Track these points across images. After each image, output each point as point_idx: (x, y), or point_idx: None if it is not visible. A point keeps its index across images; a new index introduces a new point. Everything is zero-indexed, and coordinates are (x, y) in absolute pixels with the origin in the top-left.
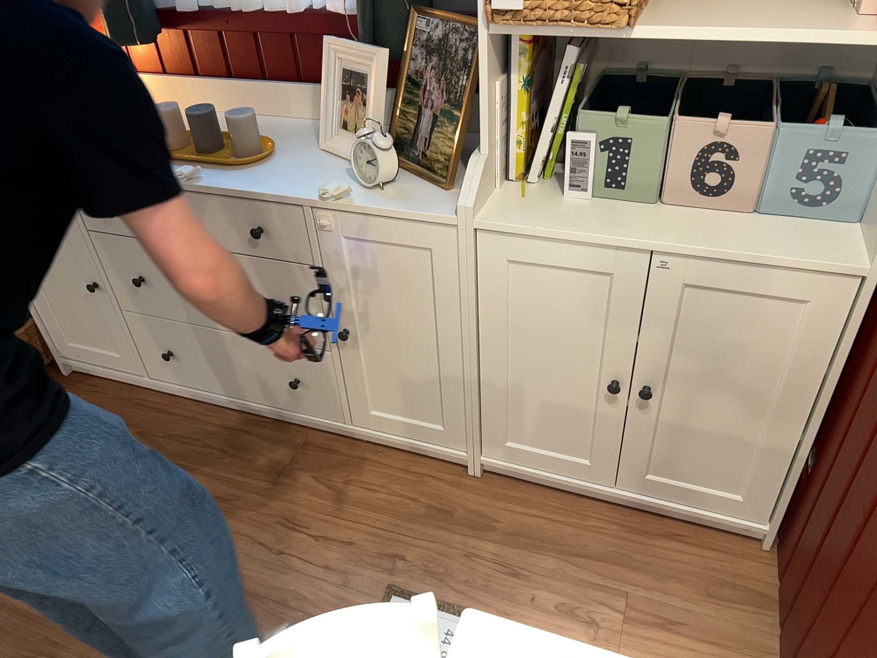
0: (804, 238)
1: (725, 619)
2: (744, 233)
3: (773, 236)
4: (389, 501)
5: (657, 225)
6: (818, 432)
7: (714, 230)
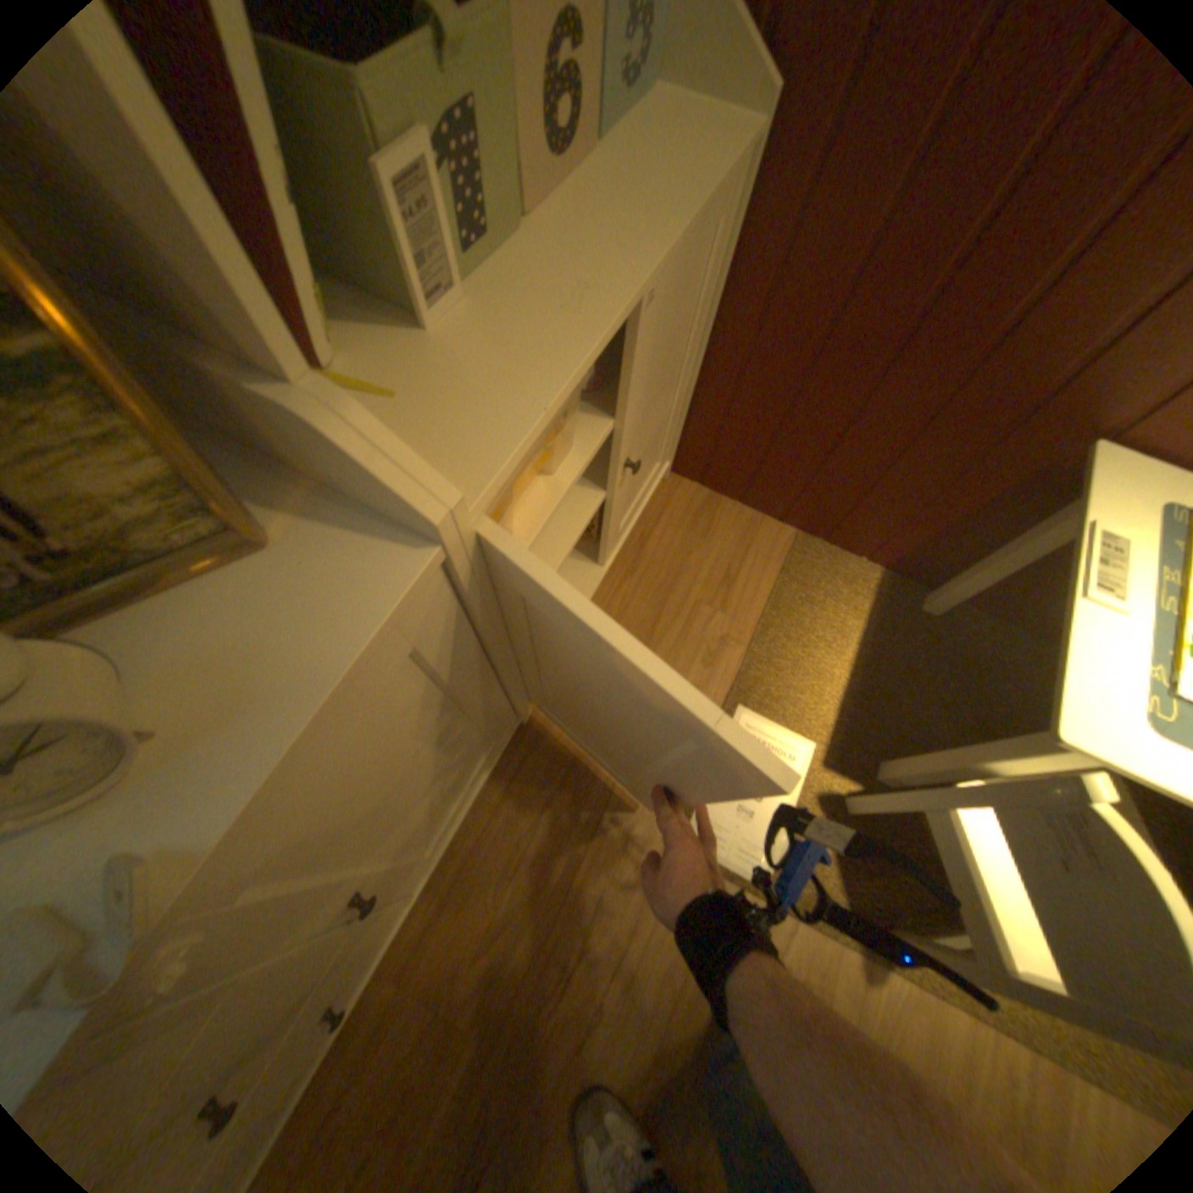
0: (677, 122)
1: (731, 533)
2: (645, 162)
3: (662, 141)
4: (546, 839)
5: (589, 235)
6: (711, 345)
7: (628, 185)
